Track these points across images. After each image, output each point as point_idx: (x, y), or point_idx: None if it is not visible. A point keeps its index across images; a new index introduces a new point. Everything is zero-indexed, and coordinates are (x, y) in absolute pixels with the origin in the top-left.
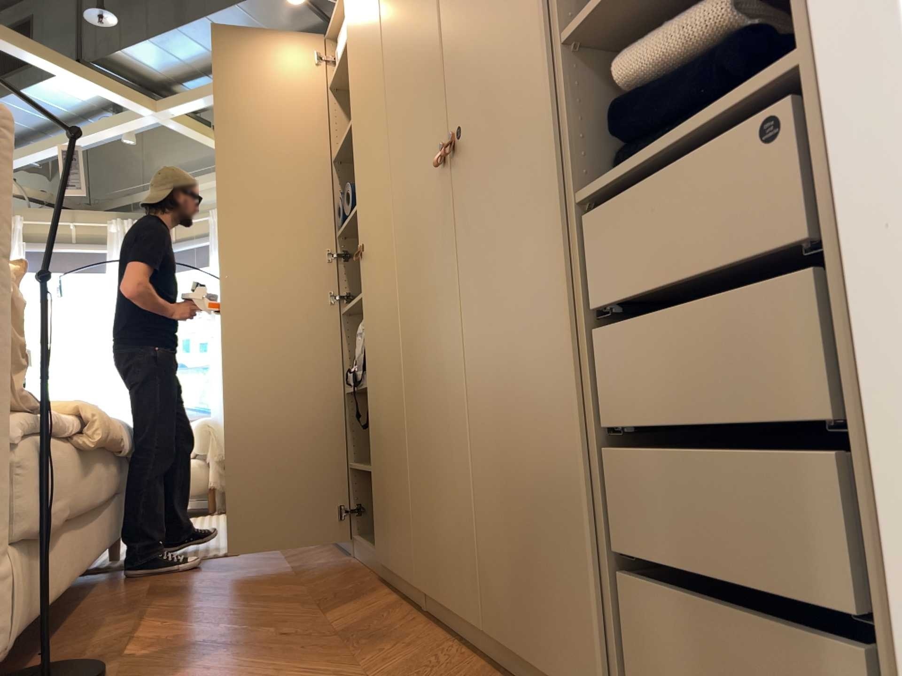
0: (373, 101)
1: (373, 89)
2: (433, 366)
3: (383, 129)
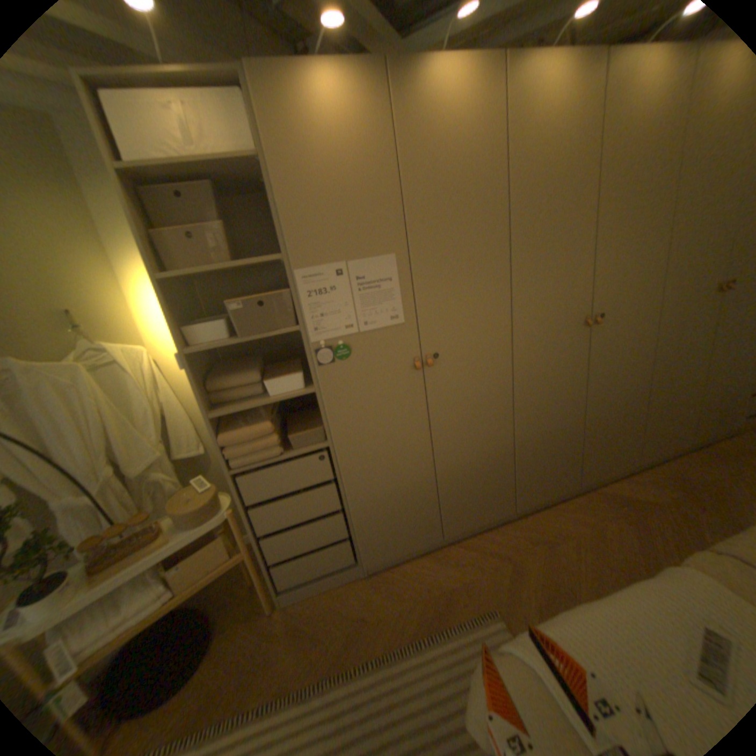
0: (647, 216)
1: (648, 205)
2: (683, 375)
3: (658, 244)
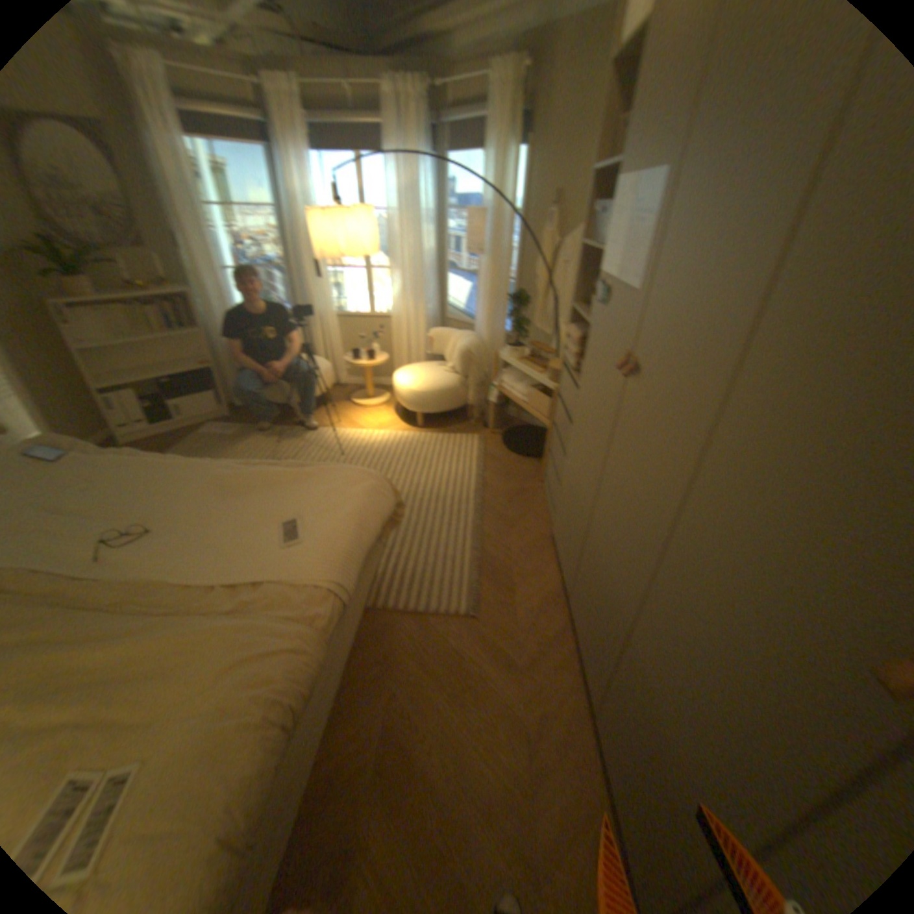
0: None
1: None
2: None
3: None
